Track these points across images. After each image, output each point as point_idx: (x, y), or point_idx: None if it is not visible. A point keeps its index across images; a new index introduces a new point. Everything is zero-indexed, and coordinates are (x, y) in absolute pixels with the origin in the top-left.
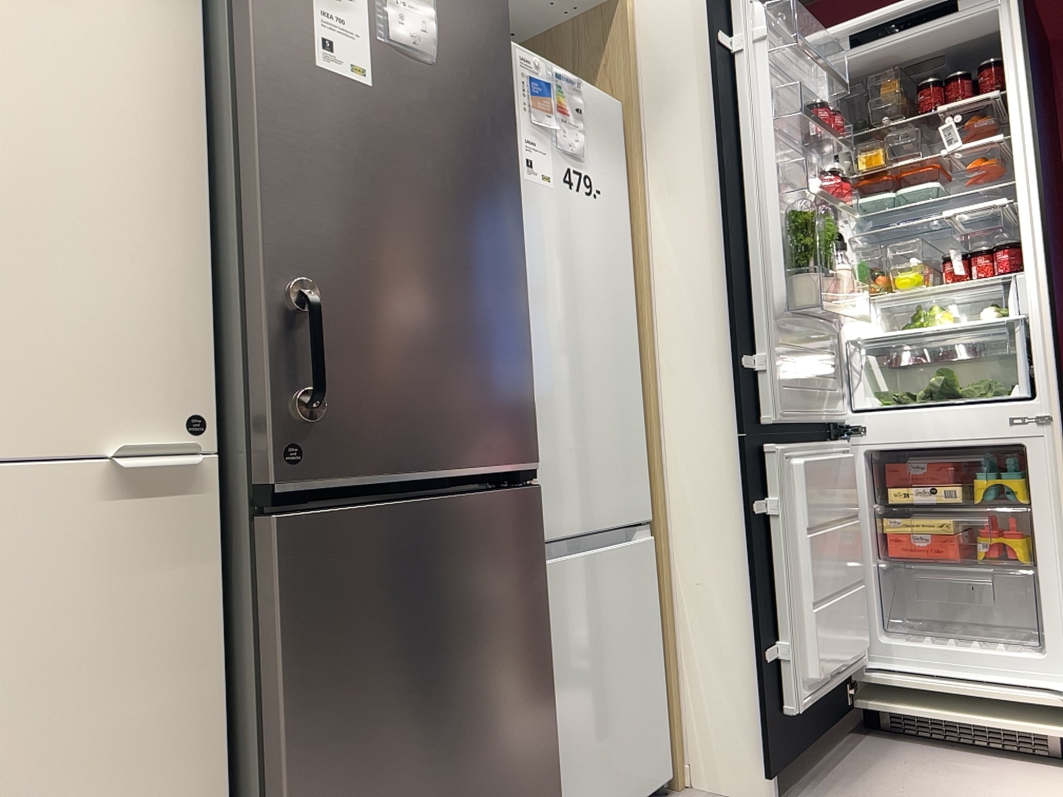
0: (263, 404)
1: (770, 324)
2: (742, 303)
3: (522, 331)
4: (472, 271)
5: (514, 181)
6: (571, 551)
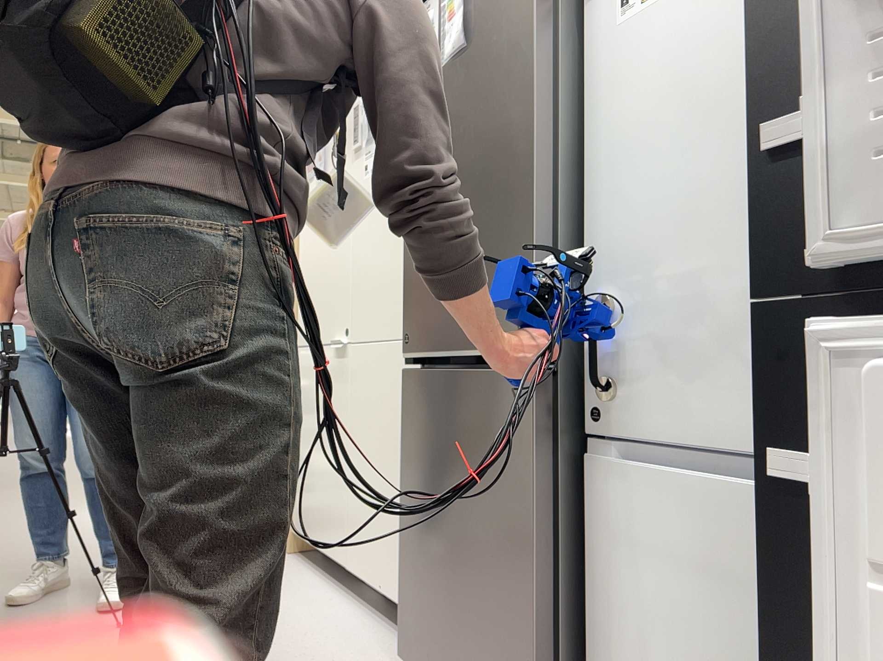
0: (403, 313)
1: (837, 8)
2: (791, 1)
3: (528, 223)
4: (486, 191)
5: (529, 77)
6: (688, 468)
